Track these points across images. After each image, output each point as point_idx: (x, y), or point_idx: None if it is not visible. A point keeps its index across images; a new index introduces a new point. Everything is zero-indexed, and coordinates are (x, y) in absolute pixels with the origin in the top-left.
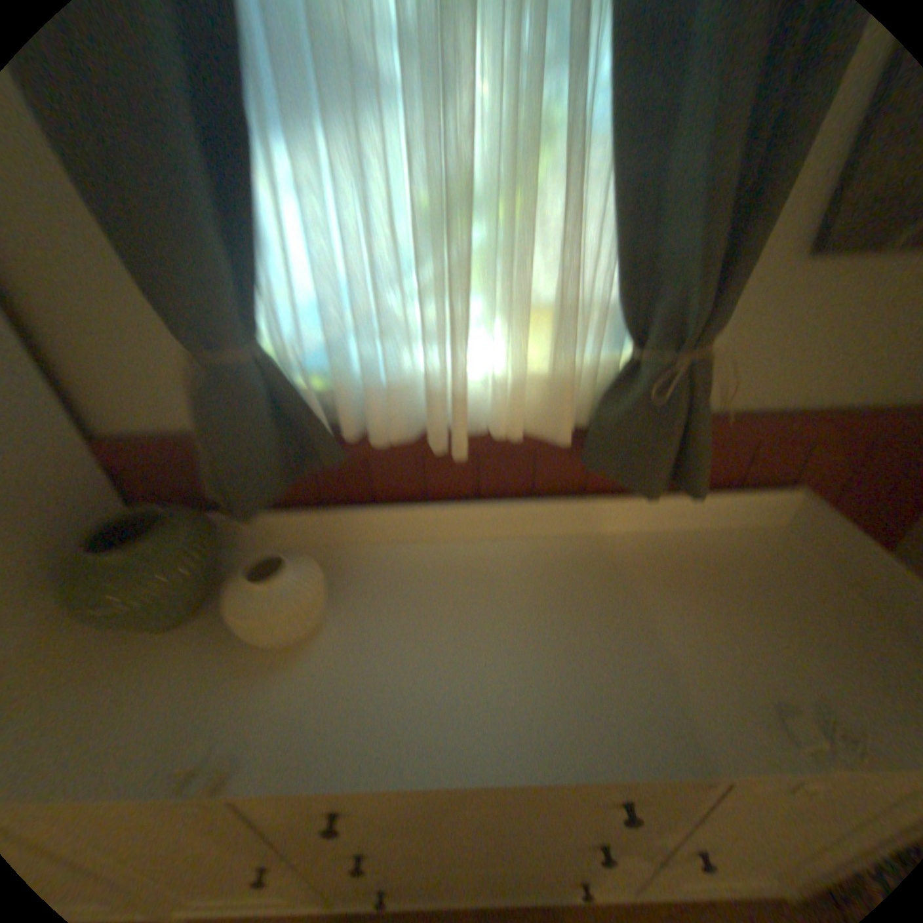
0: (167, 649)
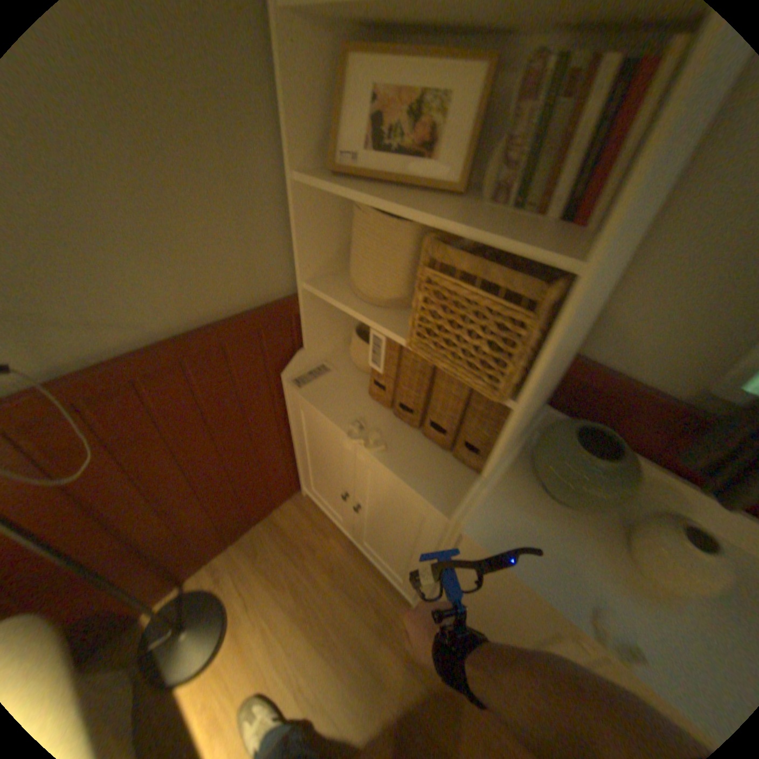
0: (571, 526)
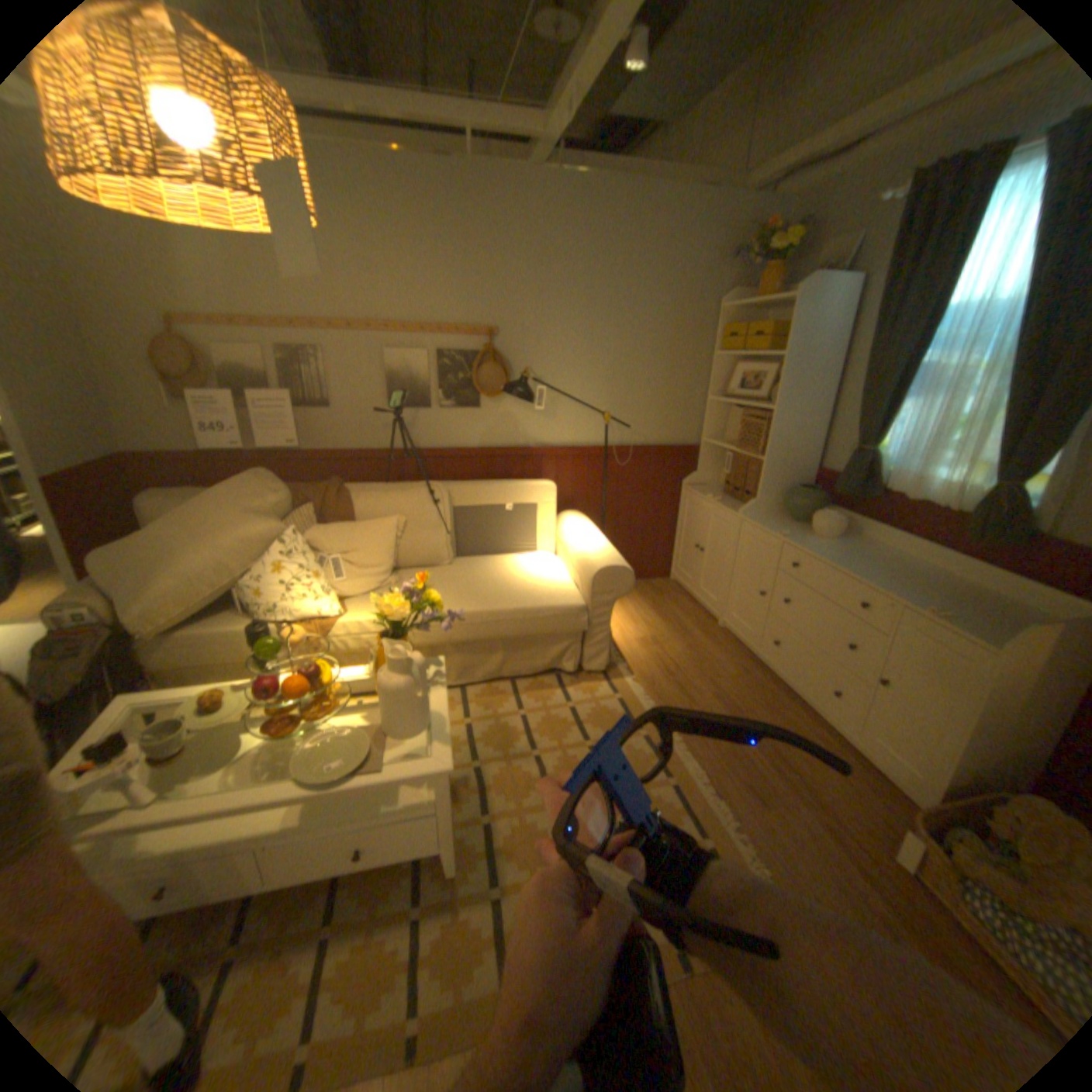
0: (792, 525)
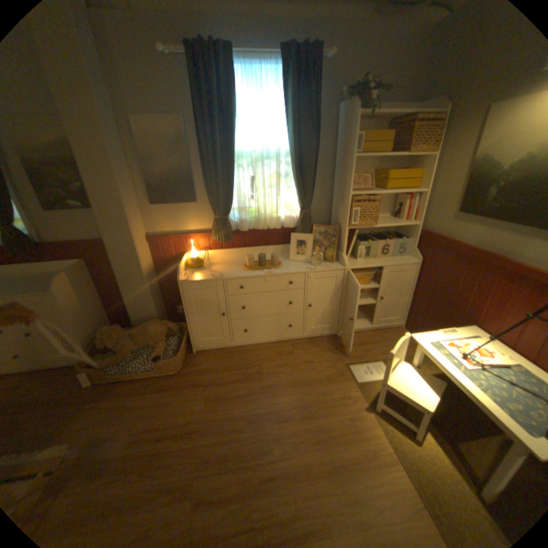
0: None
